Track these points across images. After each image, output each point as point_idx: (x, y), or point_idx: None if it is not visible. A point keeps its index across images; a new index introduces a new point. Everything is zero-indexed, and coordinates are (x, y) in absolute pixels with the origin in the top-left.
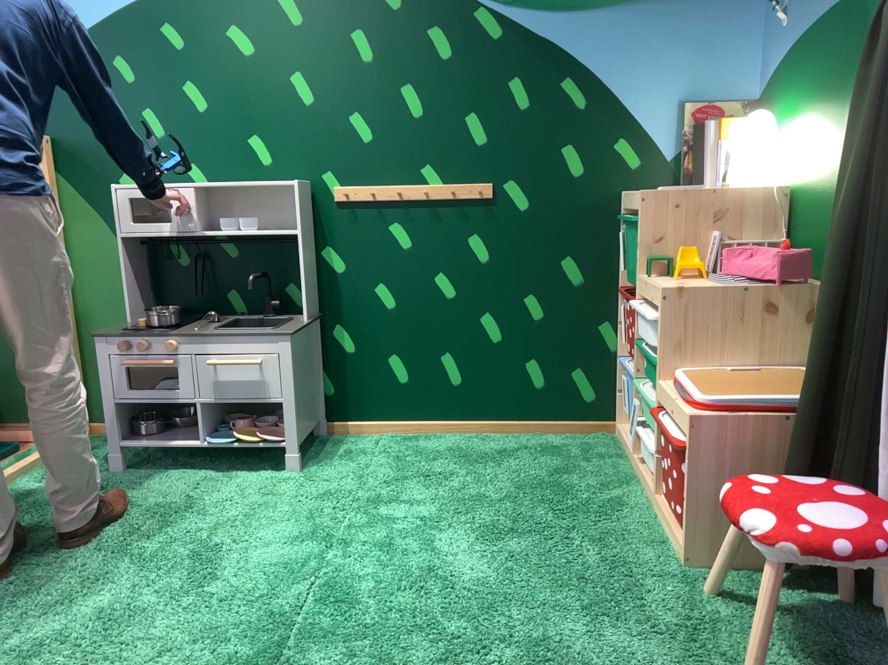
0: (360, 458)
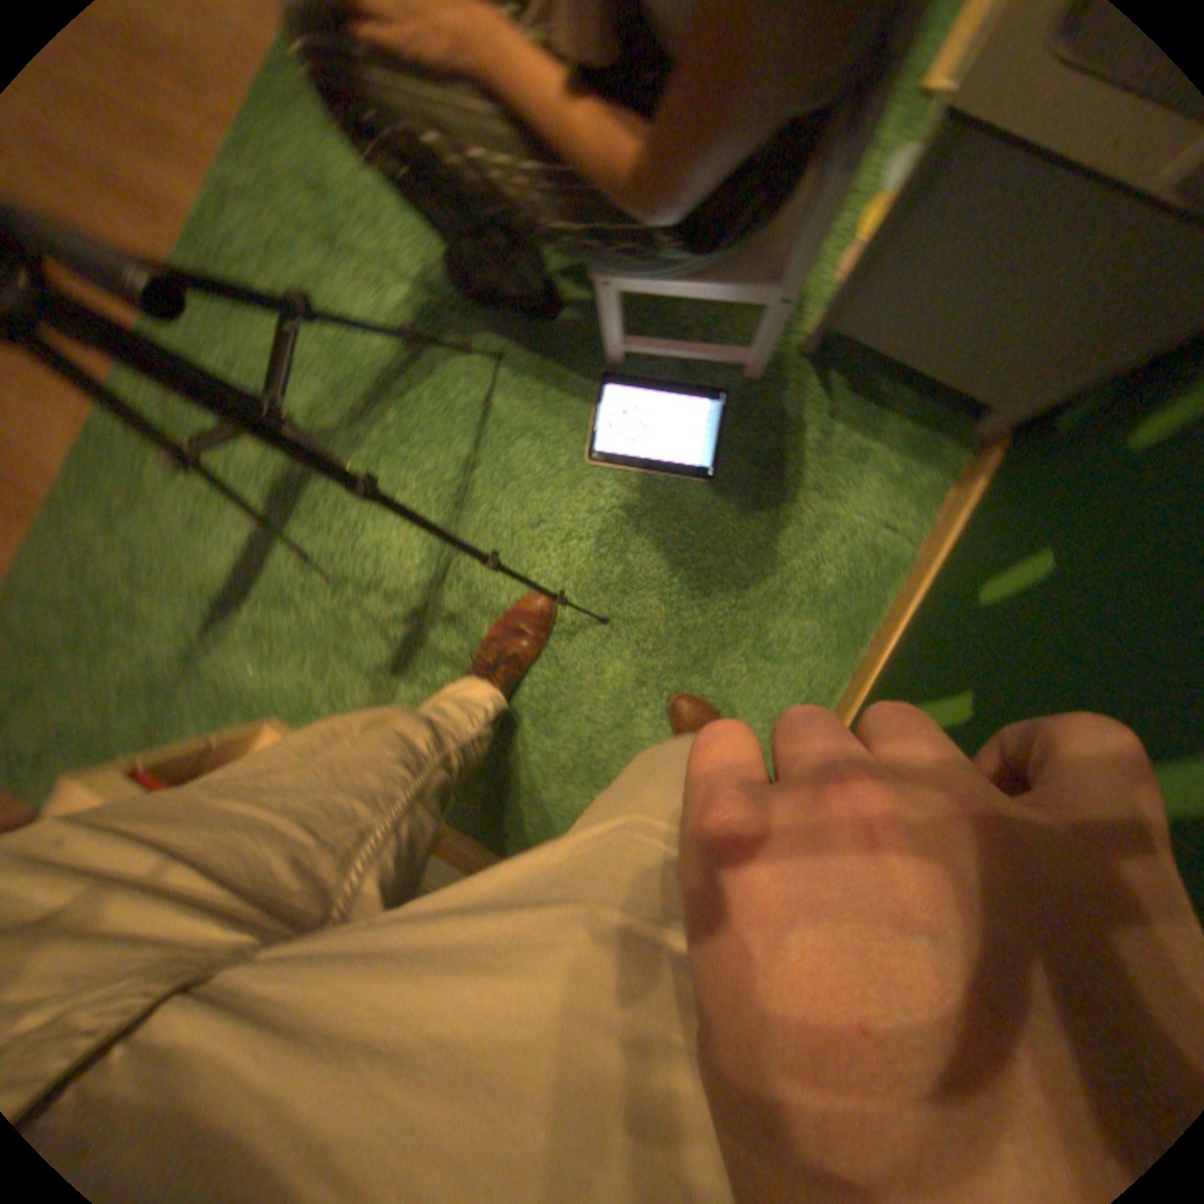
0: (809, 472)
